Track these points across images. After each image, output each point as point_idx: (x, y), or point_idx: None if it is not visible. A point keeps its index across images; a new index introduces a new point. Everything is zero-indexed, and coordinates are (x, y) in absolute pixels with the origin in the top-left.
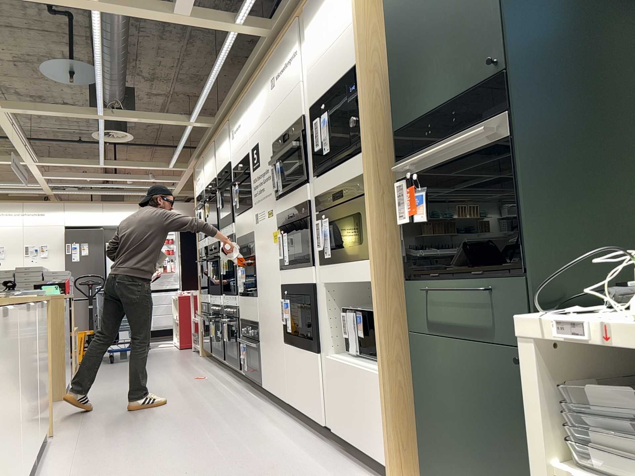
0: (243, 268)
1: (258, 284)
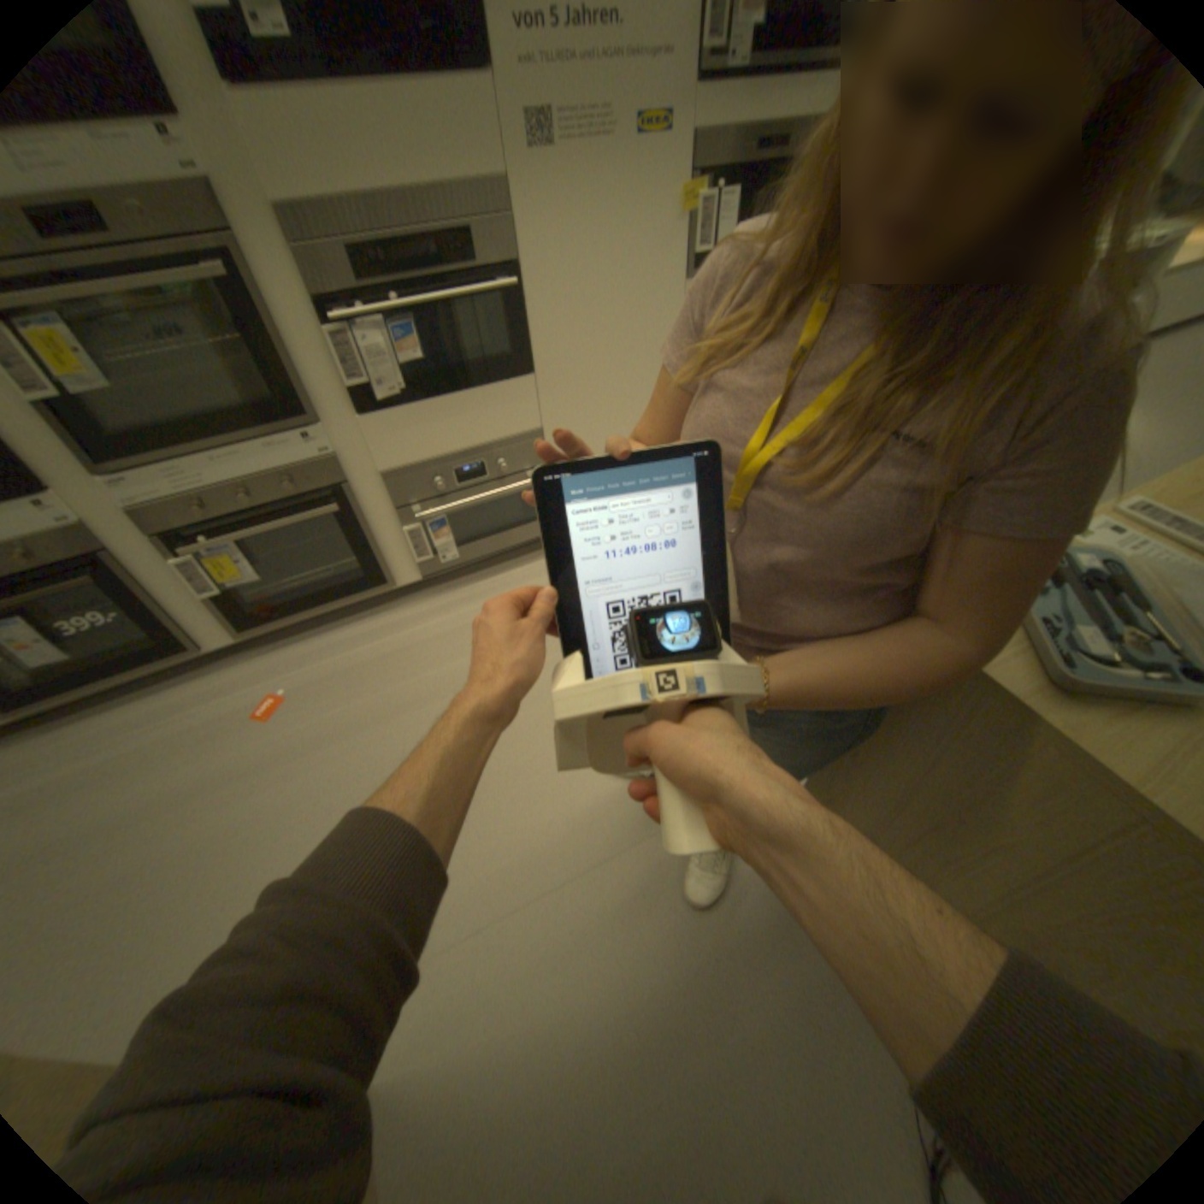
0: (393, 317)
1: (548, 337)
